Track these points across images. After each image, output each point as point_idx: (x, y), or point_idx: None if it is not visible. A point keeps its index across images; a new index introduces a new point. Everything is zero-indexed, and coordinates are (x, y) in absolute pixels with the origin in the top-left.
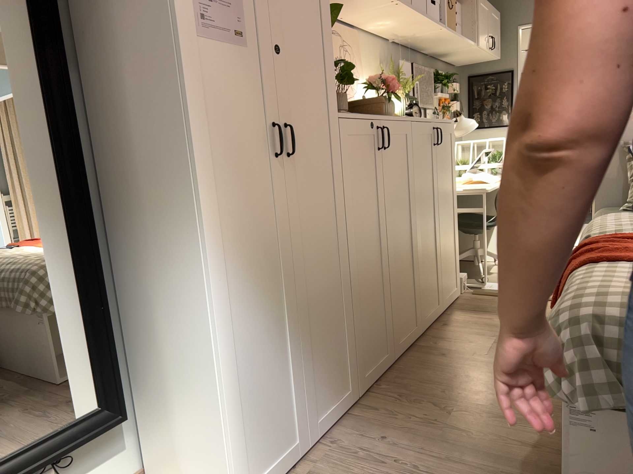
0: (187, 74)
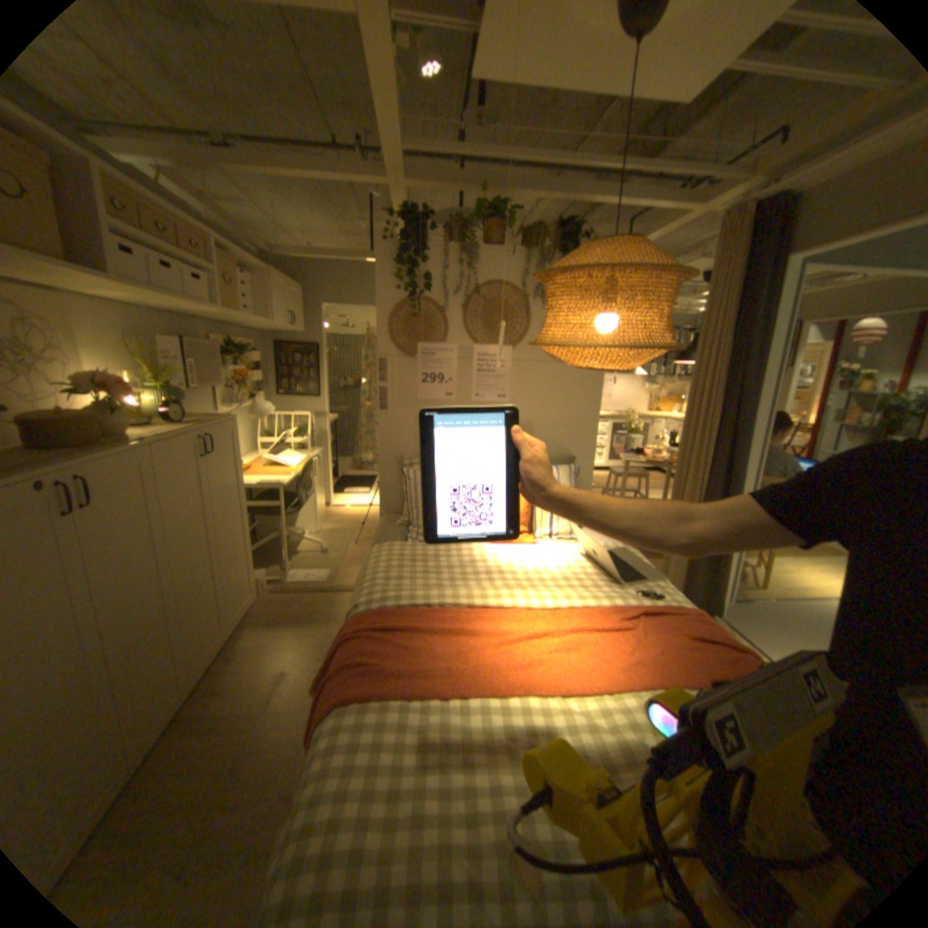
0: None
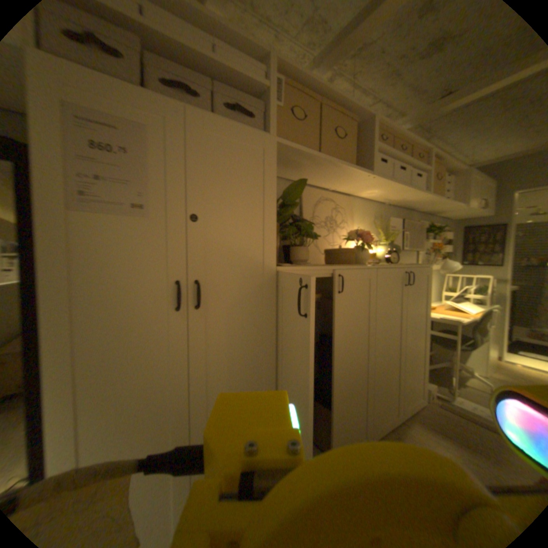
0: (41, 244)
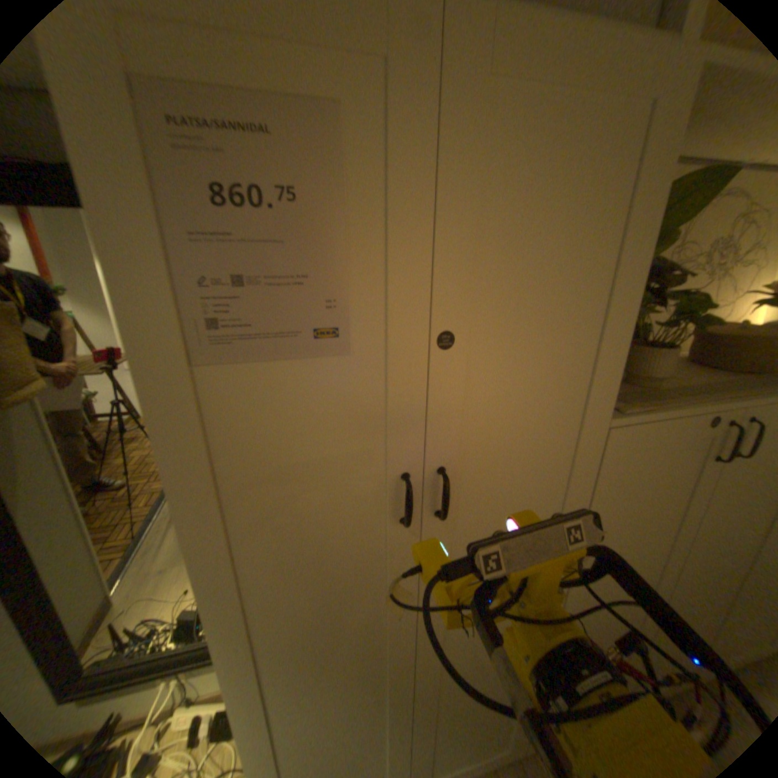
0: (159, 445)
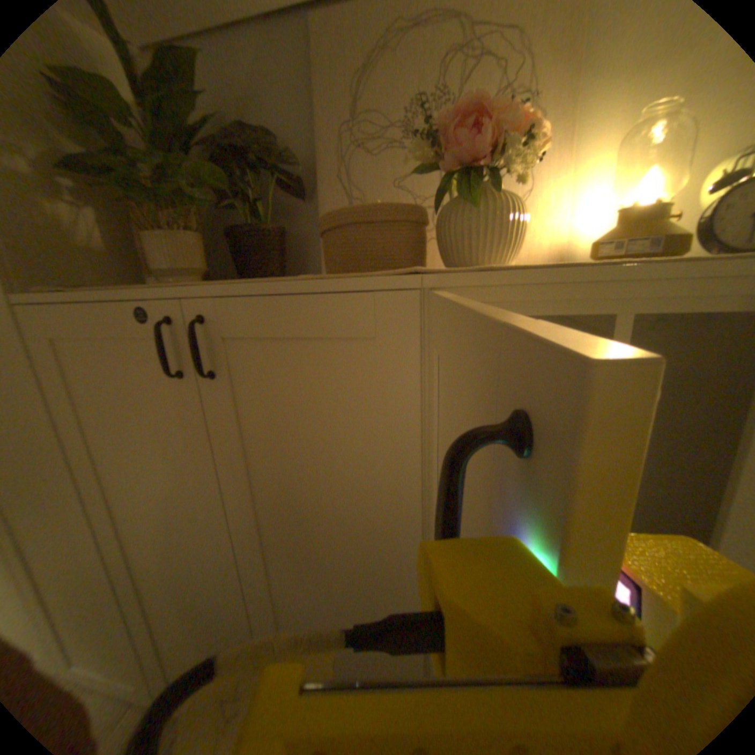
0: None
